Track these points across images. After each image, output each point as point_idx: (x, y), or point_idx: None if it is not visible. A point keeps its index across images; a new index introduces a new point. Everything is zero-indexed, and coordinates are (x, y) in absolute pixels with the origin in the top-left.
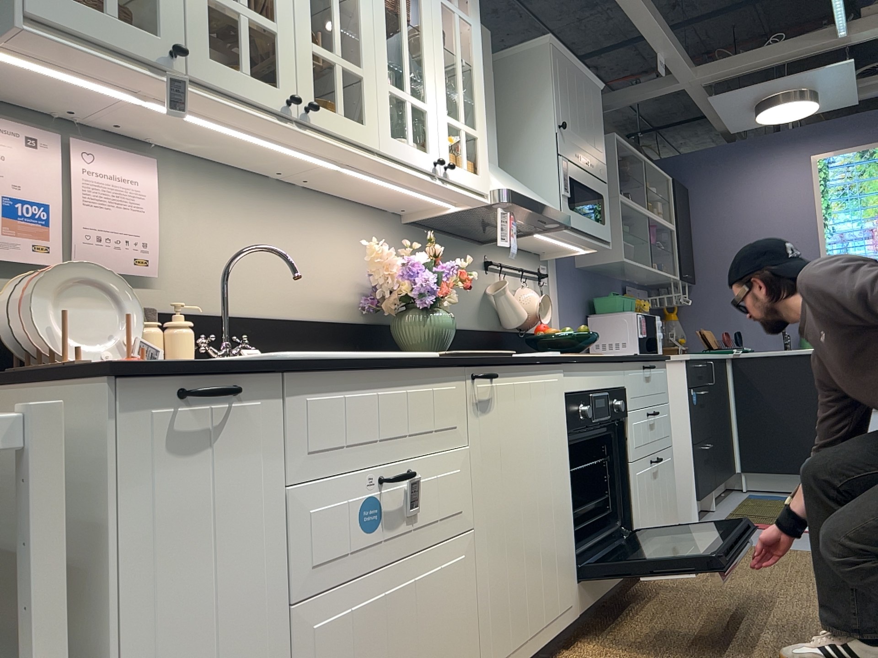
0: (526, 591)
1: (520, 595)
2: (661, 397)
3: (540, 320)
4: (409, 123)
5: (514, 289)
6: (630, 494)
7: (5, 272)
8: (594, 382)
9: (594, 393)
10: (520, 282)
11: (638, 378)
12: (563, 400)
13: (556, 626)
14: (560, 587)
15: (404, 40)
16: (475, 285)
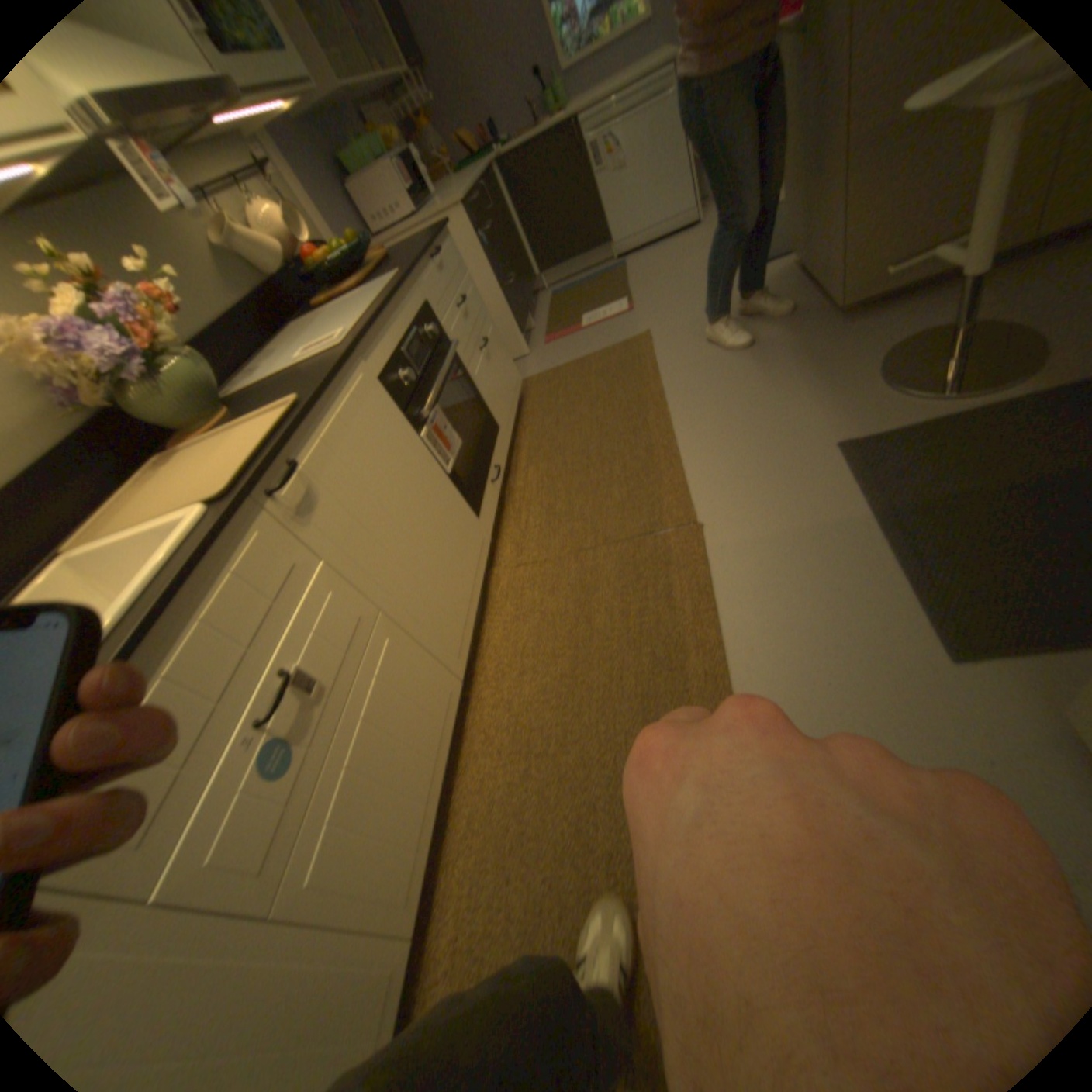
0: (451, 581)
1: (448, 591)
2: (459, 272)
3: (295, 239)
4: None
5: (239, 211)
6: (479, 398)
7: None
8: (396, 333)
9: (402, 338)
10: (238, 195)
11: (431, 276)
12: (380, 387)
13: (482, 567)
14: (471, 542)
15: None
16: (186, 245)
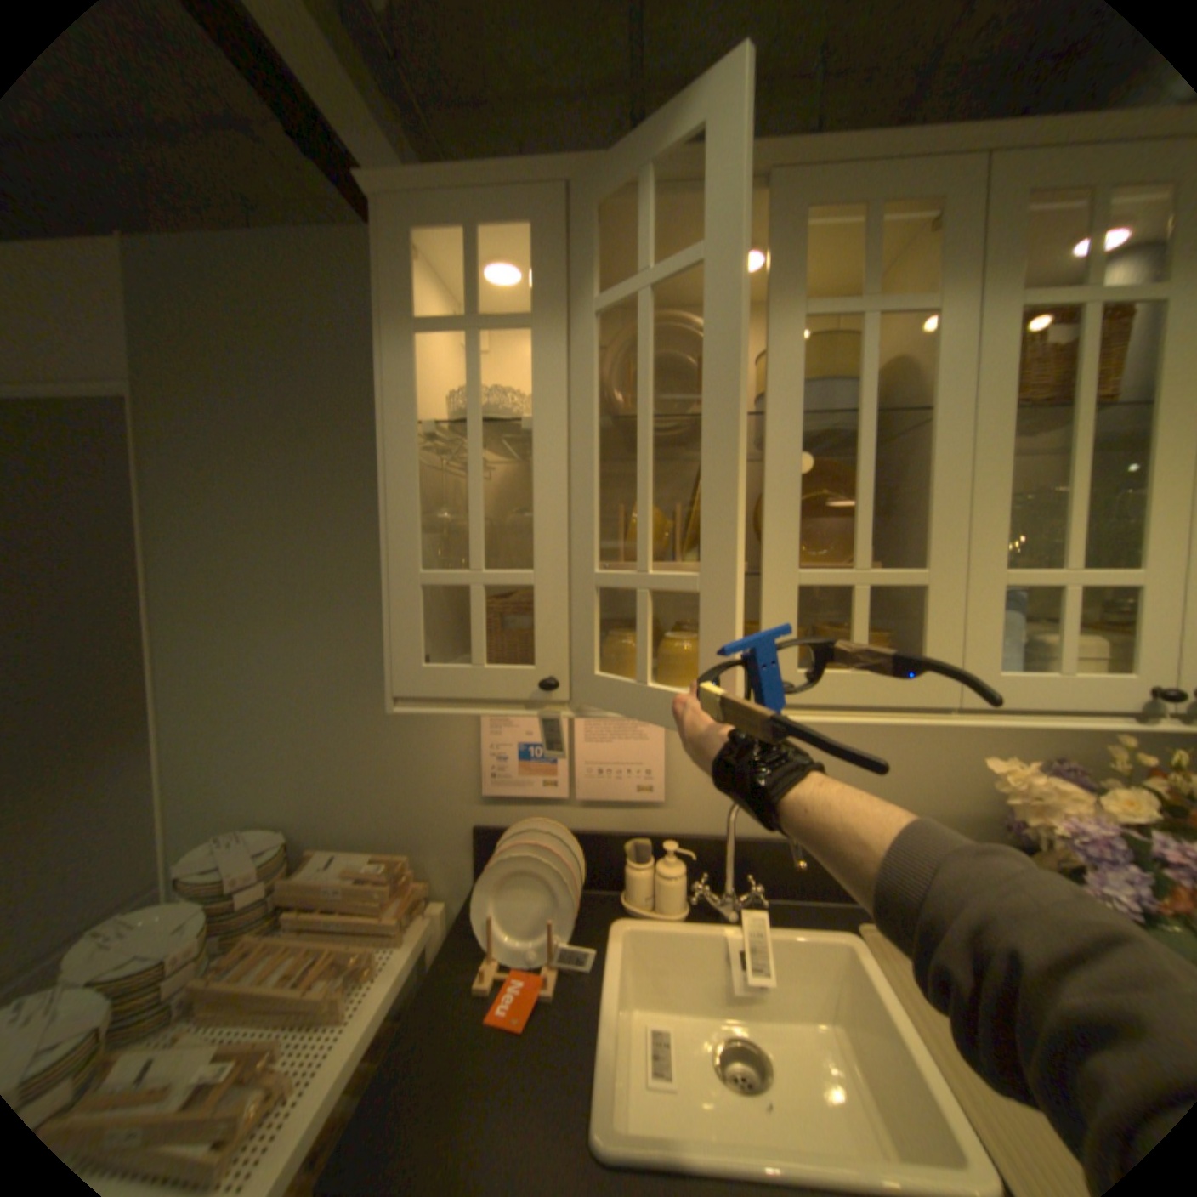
0: None
1: None
2: None
3: None
4: (1075, 626)
5: None
6: None
7: (528, 801)
8: None
9: None
10: None
11: None
12: None
13: None
14: None
15: (1077, 456)
16: None
